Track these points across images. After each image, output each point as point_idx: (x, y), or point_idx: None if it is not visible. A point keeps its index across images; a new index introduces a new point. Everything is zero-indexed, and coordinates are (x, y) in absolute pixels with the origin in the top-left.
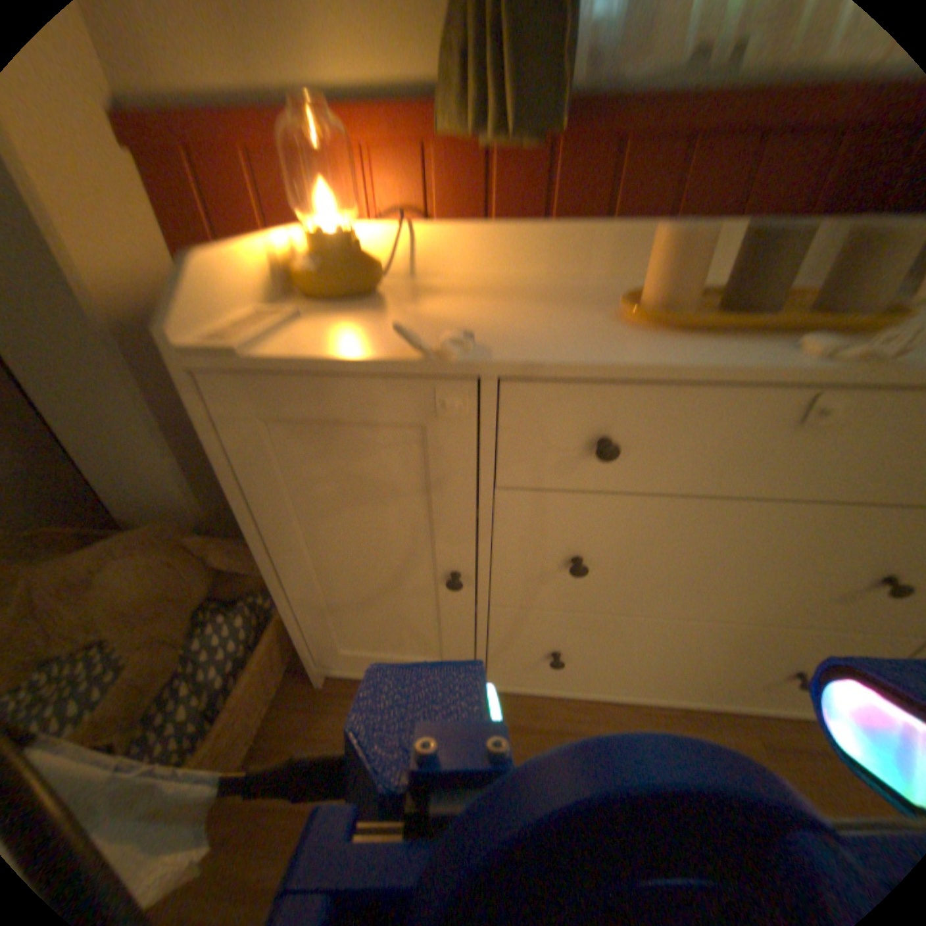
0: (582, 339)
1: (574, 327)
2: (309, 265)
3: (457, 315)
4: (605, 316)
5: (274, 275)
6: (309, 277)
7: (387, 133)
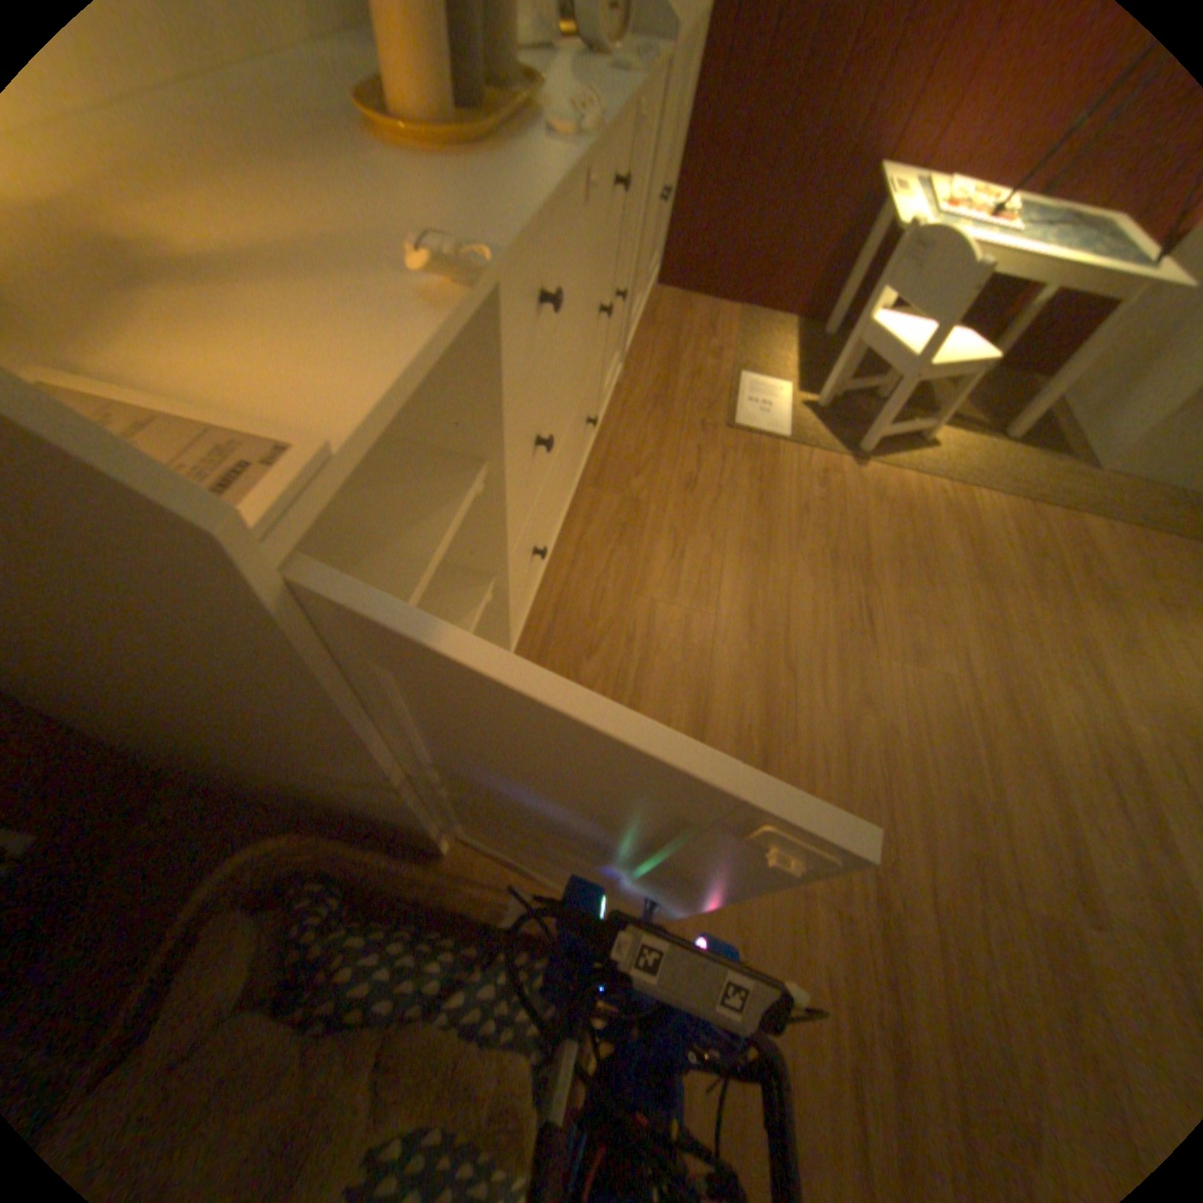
0: (468, 192)
1: (417, 181)
2: None
3: (281, 229)
4: (387, 154)
5: None
6: None
7: None
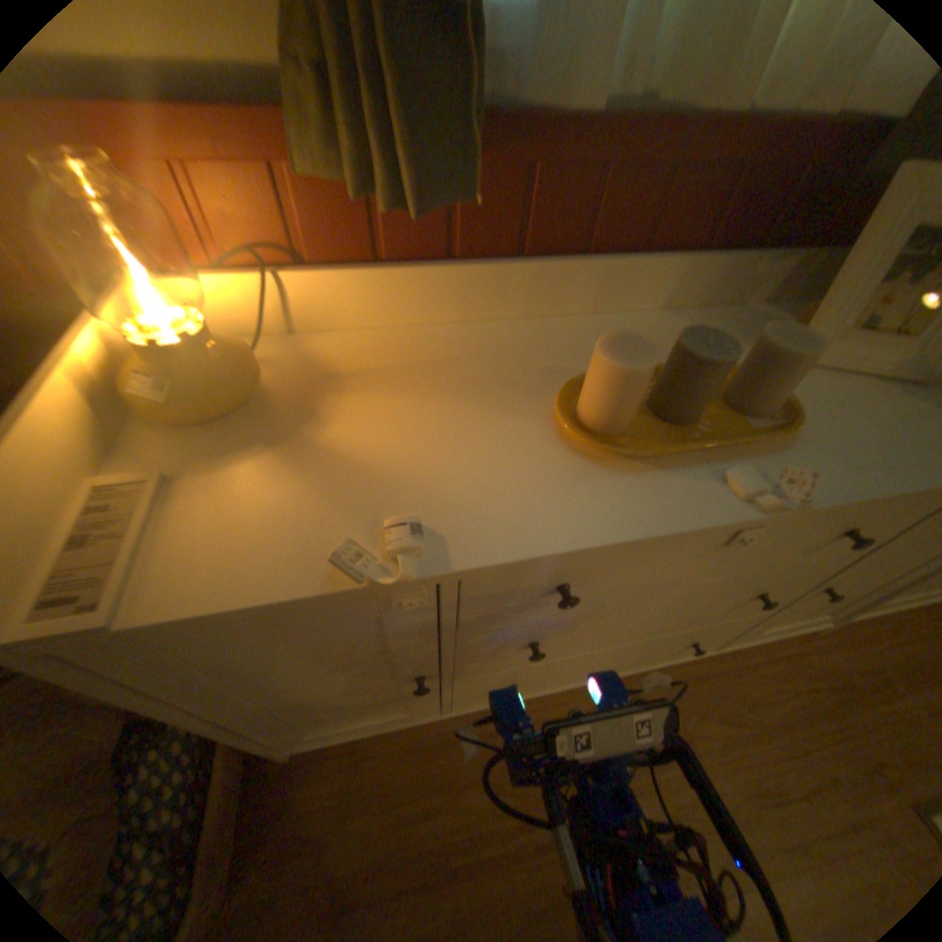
0: (532, 498)
1: (517, 464)
2: (151, 396)
3: (379, 452)
4: (541, 429)
5: (95, 408)
6: (156, 415)
7: (212, 164)
